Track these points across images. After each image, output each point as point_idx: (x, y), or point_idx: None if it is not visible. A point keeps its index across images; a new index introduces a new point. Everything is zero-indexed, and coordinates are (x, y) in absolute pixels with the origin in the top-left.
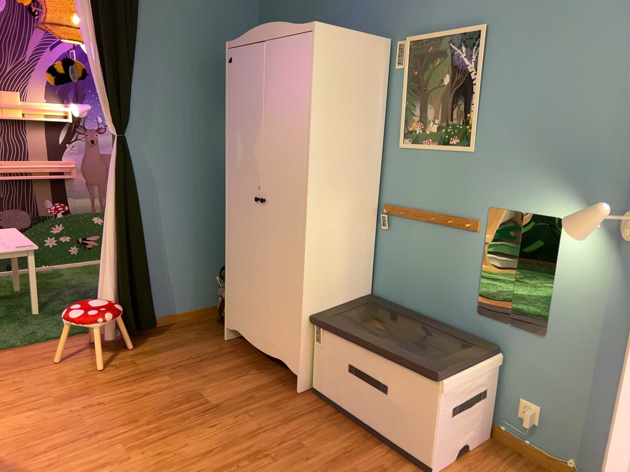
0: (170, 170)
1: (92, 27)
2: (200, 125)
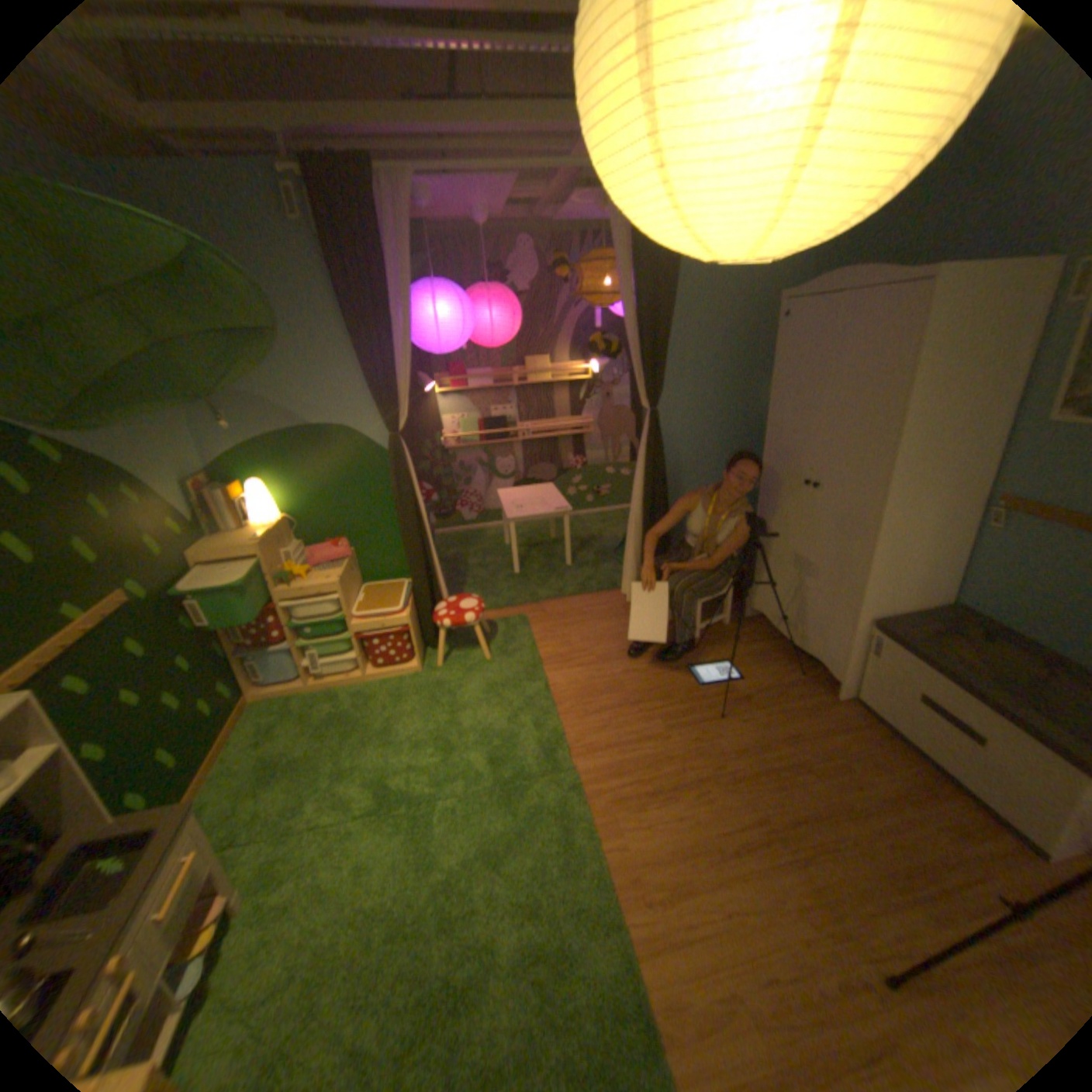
0: (696, 439)
1: (629, 301)
2: (730, 386)
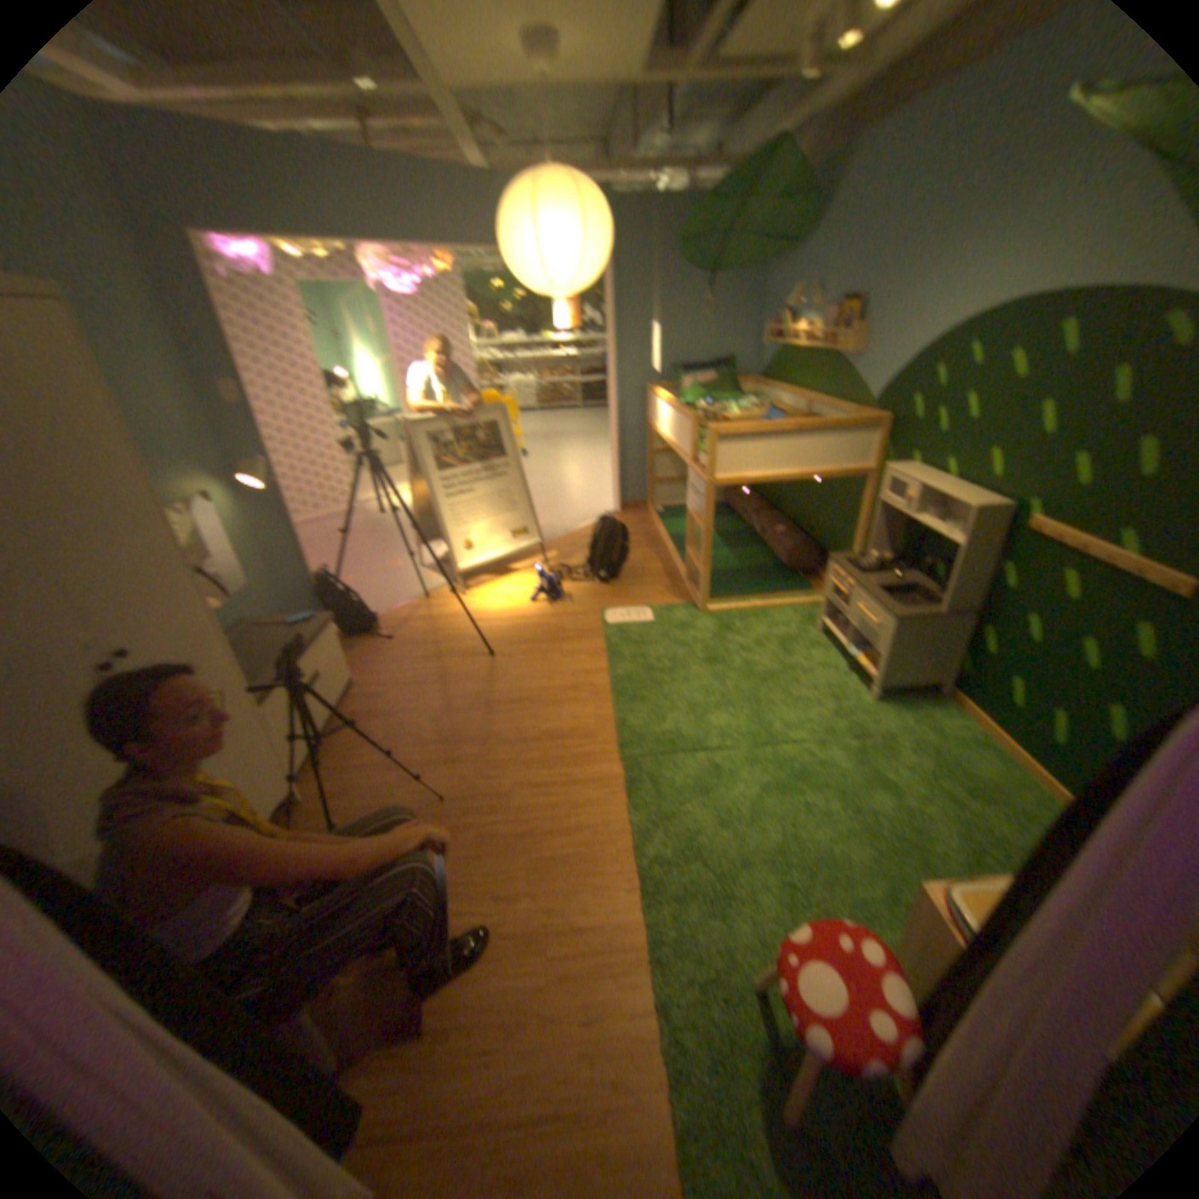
0: None
1: None
2: None
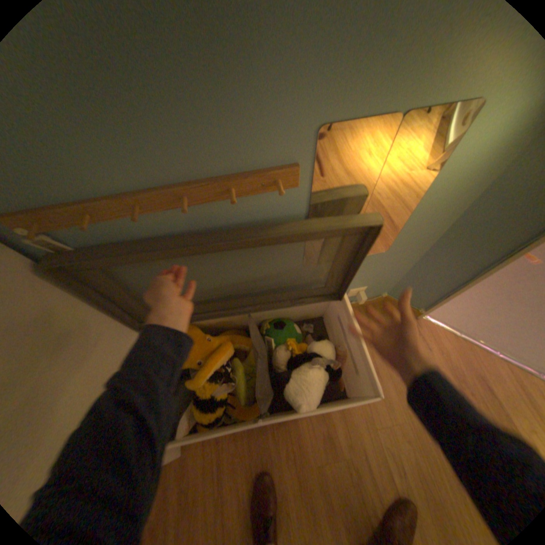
0: None
1: None
2: None
